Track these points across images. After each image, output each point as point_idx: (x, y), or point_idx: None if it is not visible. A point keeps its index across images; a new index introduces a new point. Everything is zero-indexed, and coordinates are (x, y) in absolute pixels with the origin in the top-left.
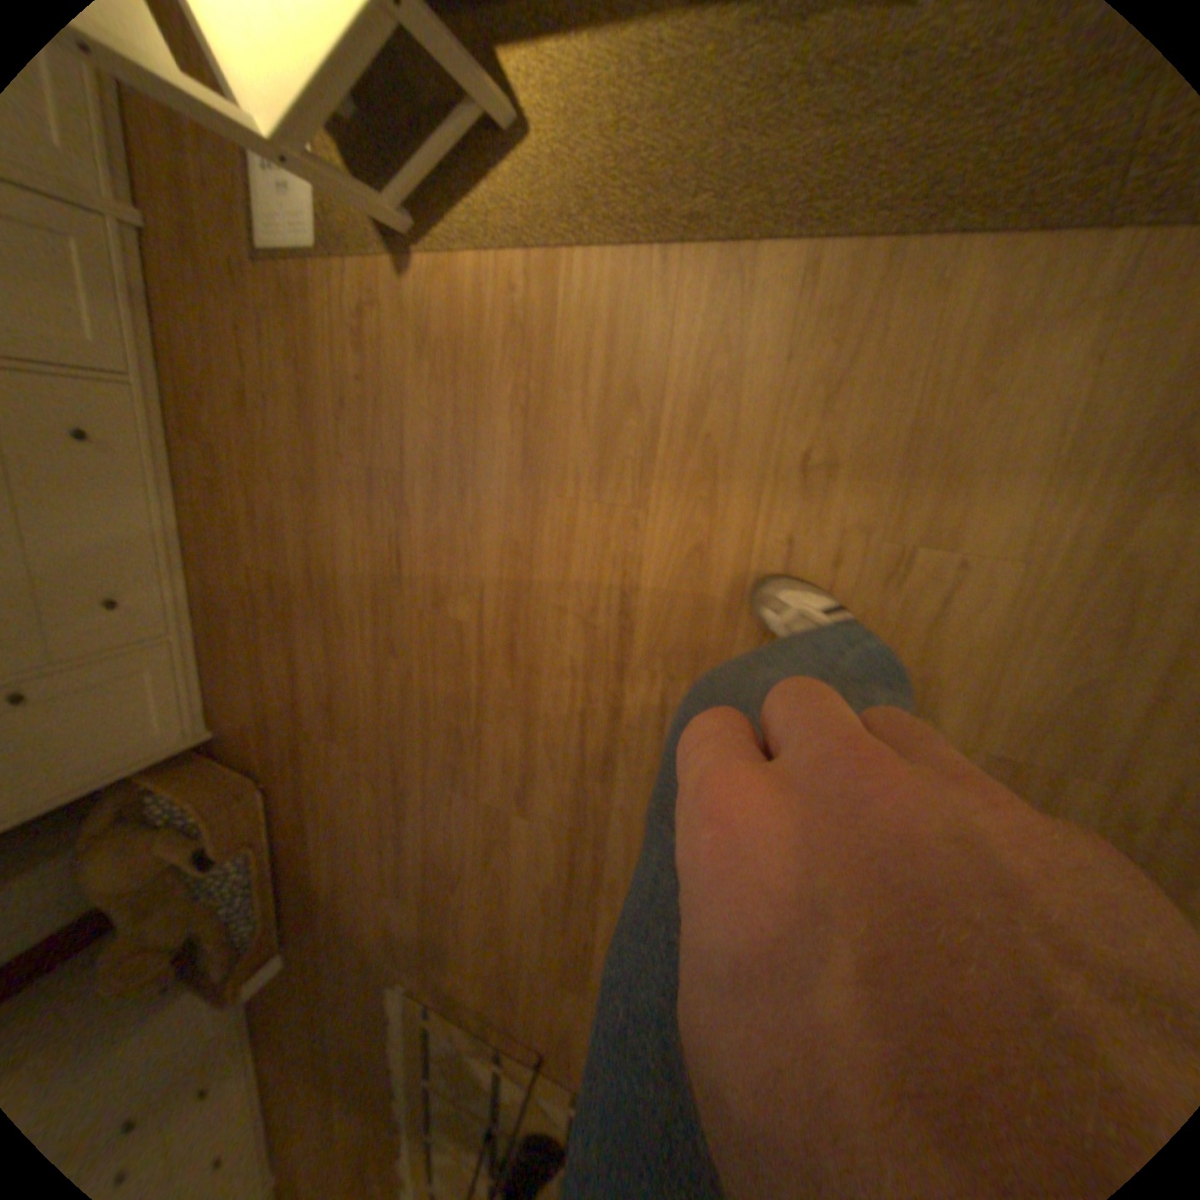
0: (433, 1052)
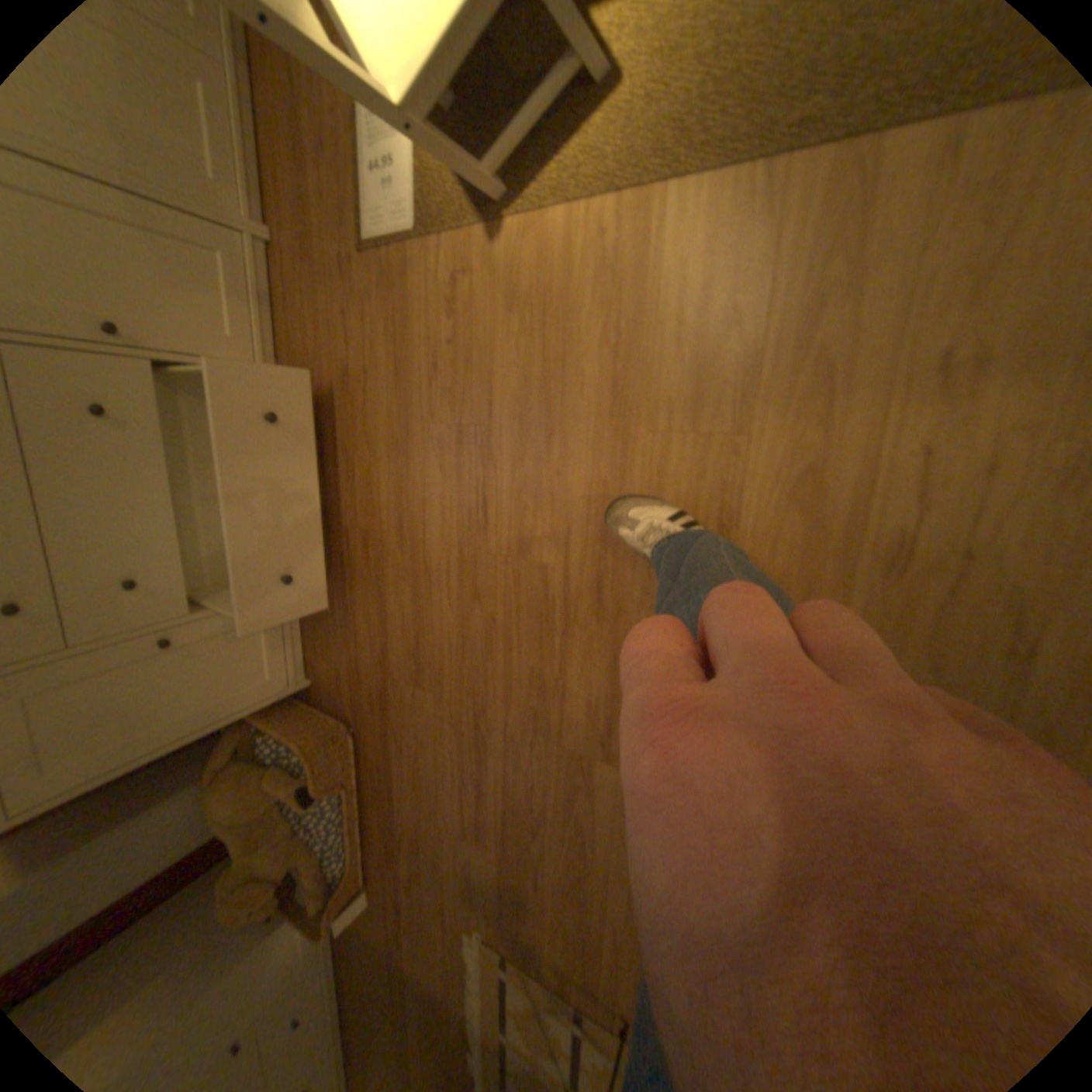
0: (509, 1003)
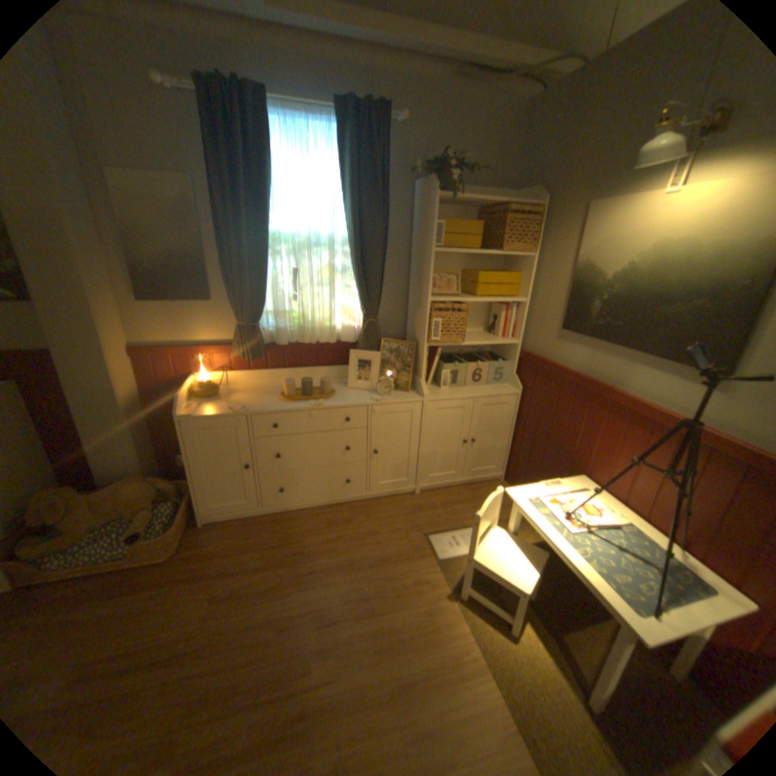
0: None
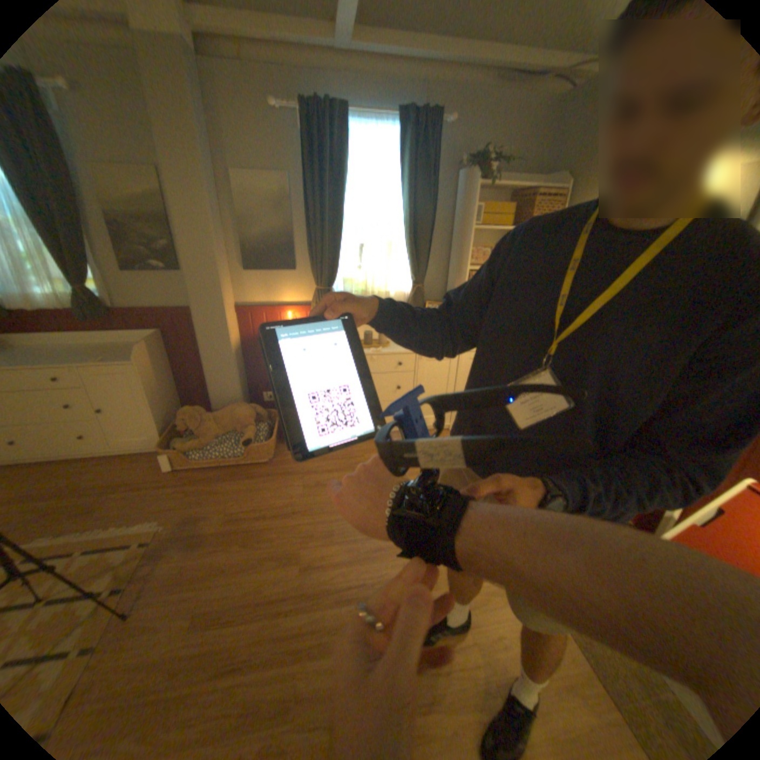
0: (111, 558)
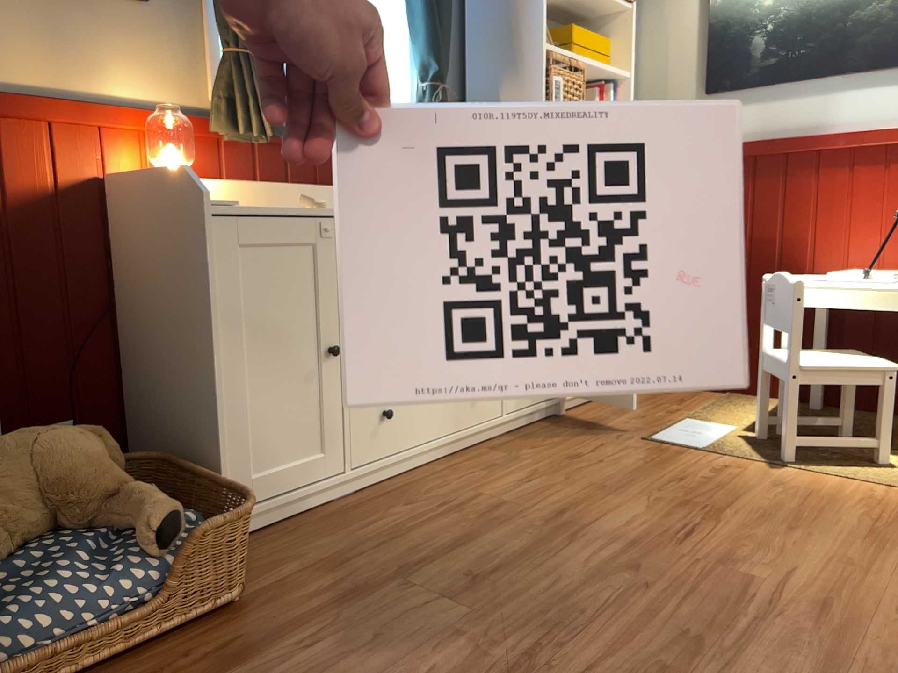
0: None
